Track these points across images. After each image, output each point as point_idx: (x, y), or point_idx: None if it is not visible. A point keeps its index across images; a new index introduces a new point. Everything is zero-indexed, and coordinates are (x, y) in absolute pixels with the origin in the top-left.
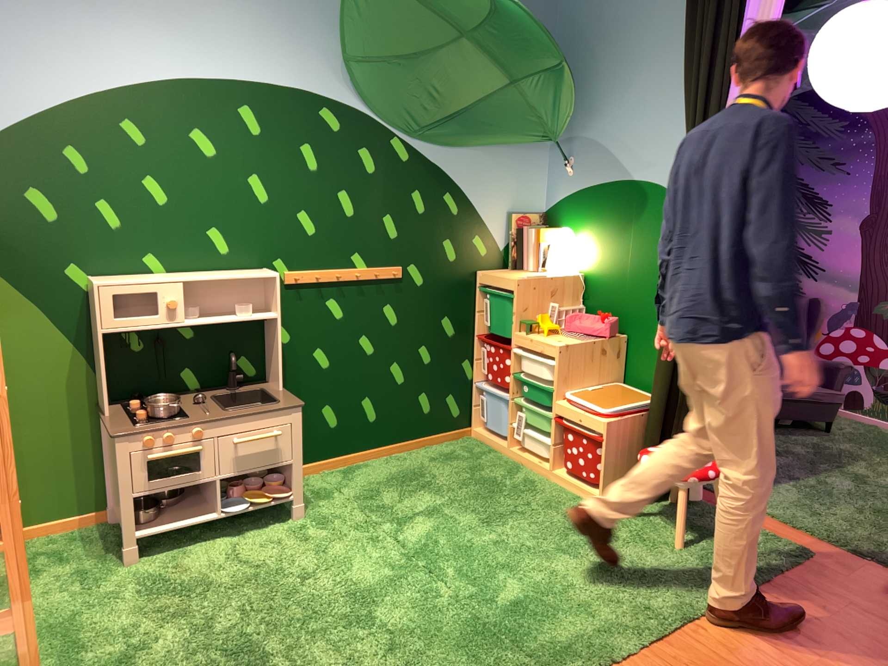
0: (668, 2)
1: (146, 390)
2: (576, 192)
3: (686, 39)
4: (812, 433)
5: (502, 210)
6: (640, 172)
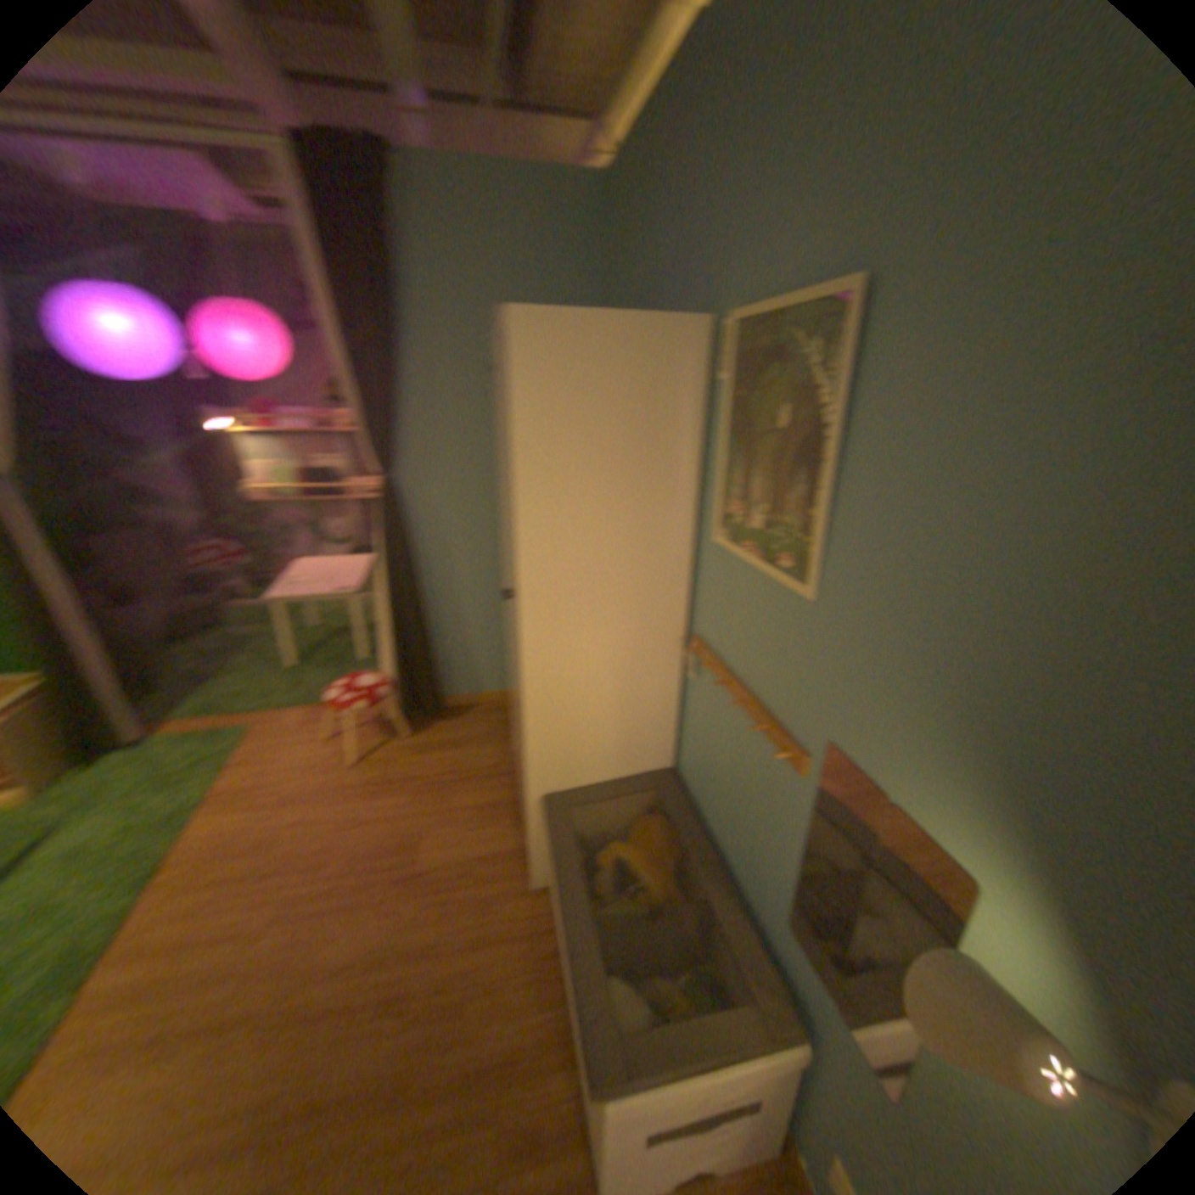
0: None
1: None
2: None
3: None
4: (207, 634)
5: None
6: None
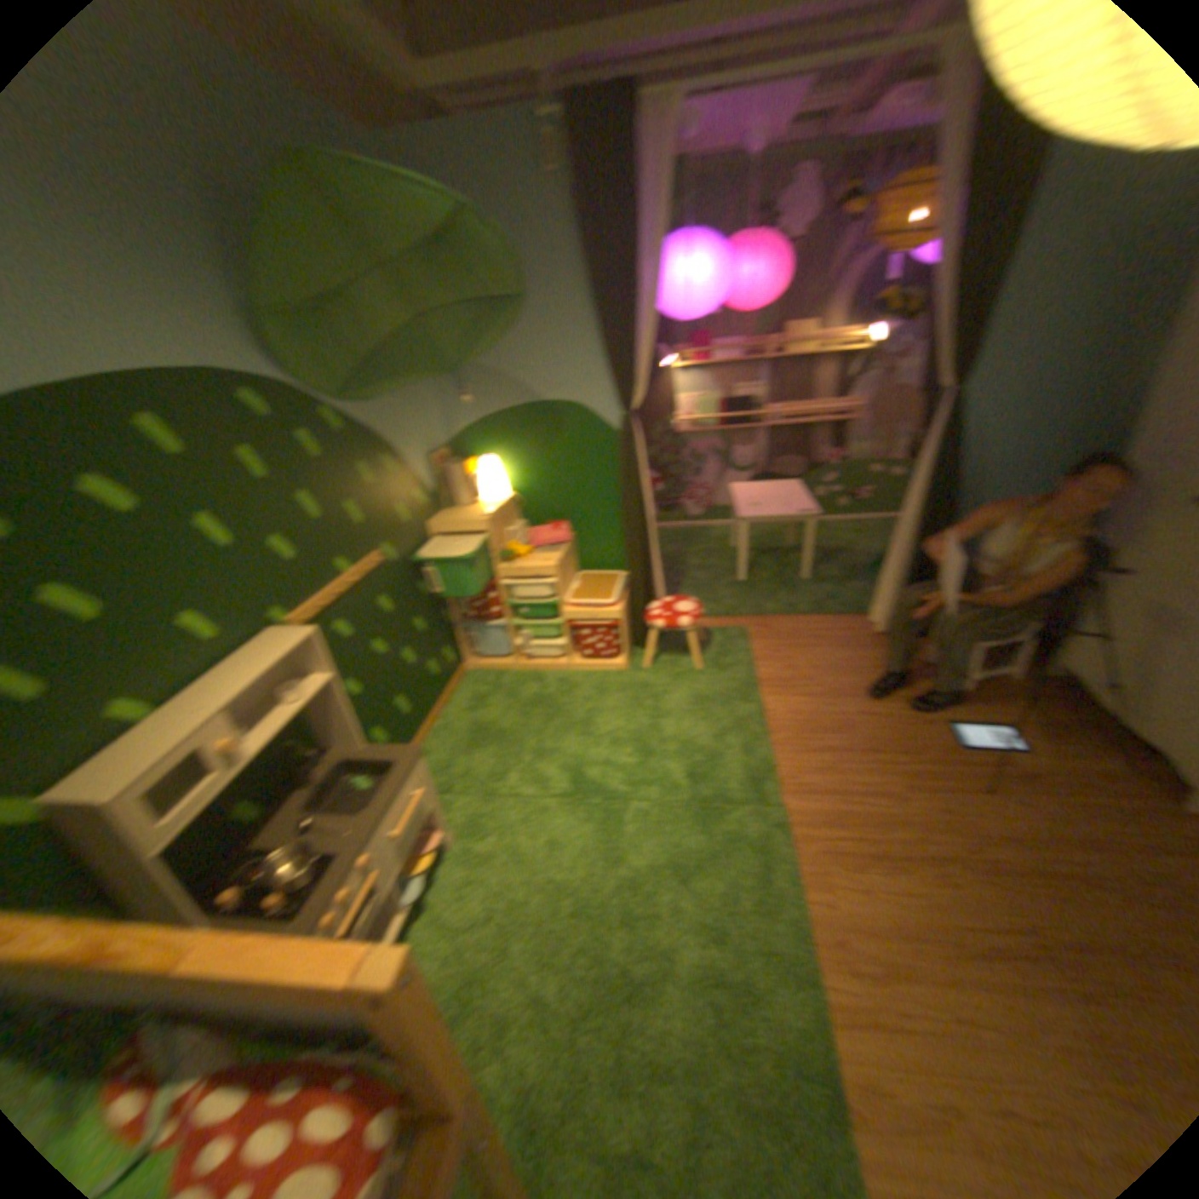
0: (544, 224)
1: (207, 867)
2: (483, 420)
3: (594, 267)
4: None
5: (424, 455)
6: (551, 394)
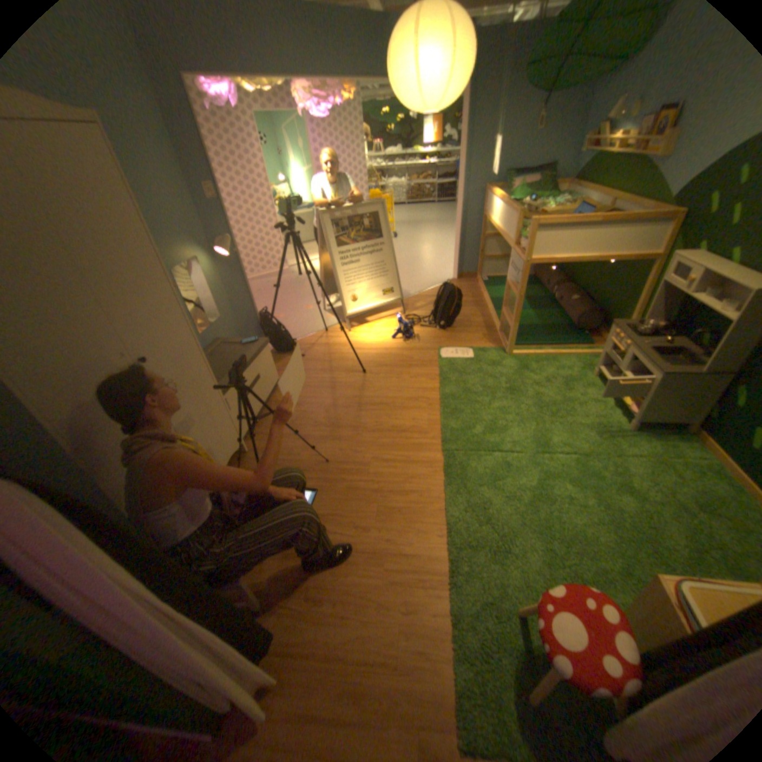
0: None
1: (686, 328)
2: None
3: None
4: None
5: None
6: None
